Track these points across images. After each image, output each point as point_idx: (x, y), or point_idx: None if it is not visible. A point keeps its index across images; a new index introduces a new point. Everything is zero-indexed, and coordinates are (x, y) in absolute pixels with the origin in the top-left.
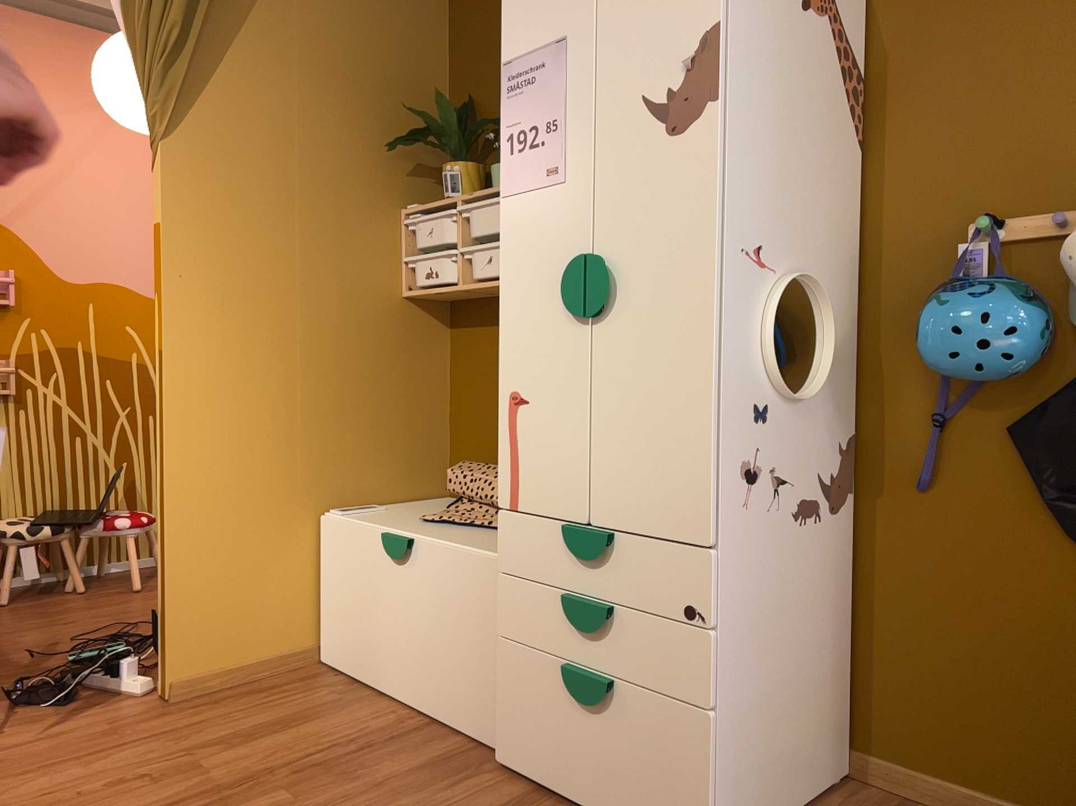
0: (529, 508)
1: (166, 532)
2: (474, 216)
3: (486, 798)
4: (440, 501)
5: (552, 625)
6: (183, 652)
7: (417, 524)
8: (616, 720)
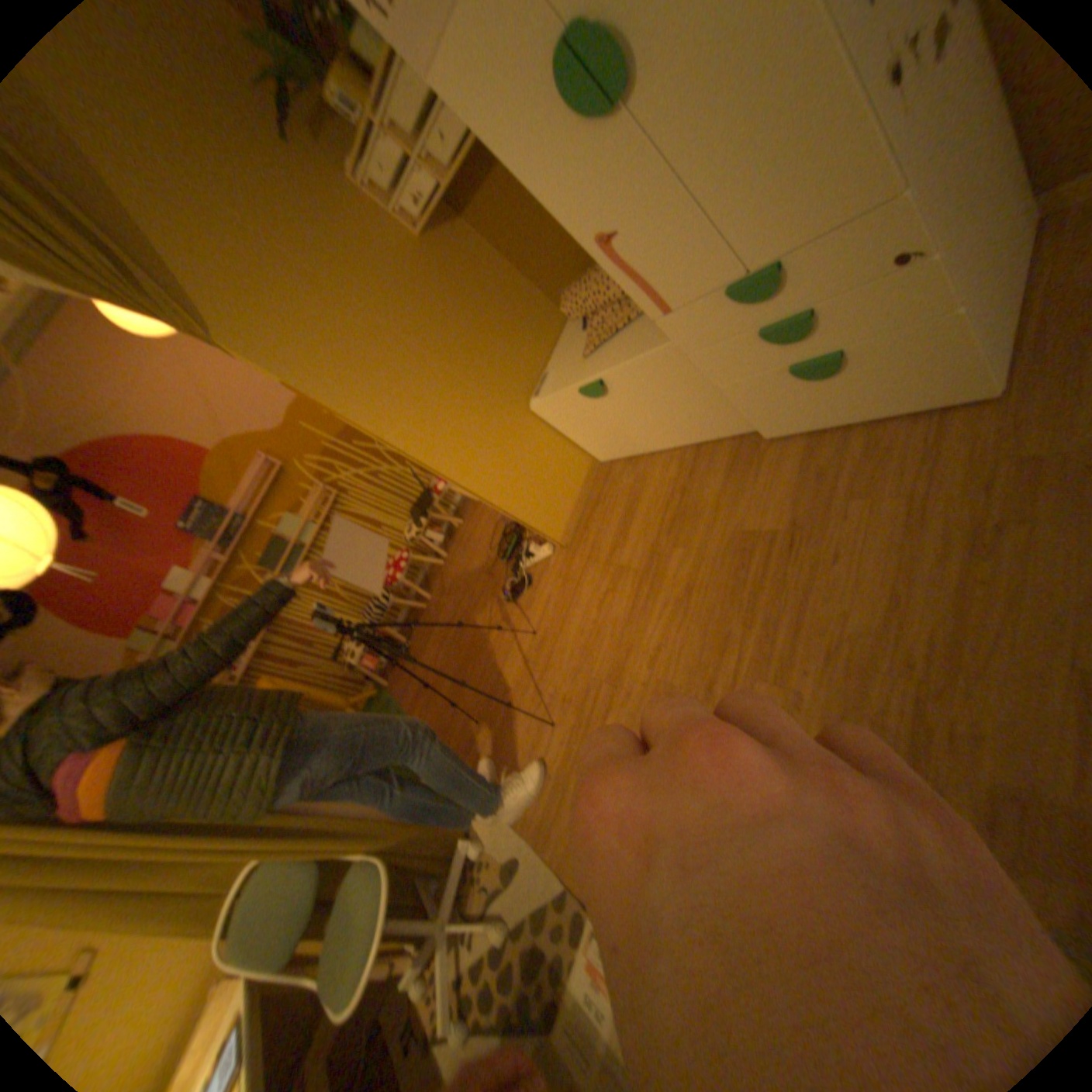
0: (681, 299)
1: (486, 496)
2: (392, 110)
3: (786, 463)
4: (571, 324)
5: (759, 352)
6: (550, 524)
7: (587, 361)
8: (858, 367)
